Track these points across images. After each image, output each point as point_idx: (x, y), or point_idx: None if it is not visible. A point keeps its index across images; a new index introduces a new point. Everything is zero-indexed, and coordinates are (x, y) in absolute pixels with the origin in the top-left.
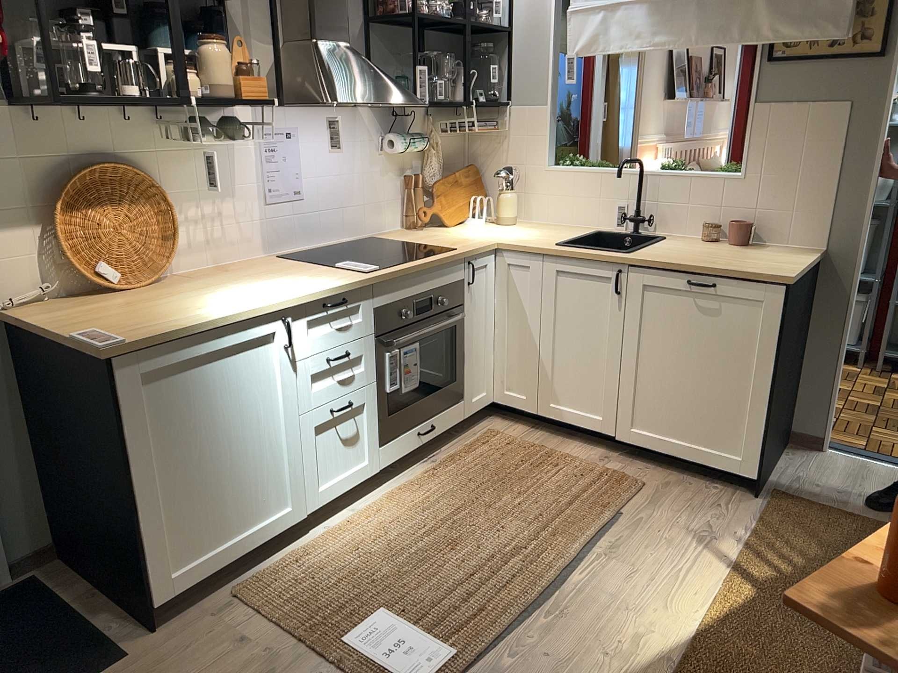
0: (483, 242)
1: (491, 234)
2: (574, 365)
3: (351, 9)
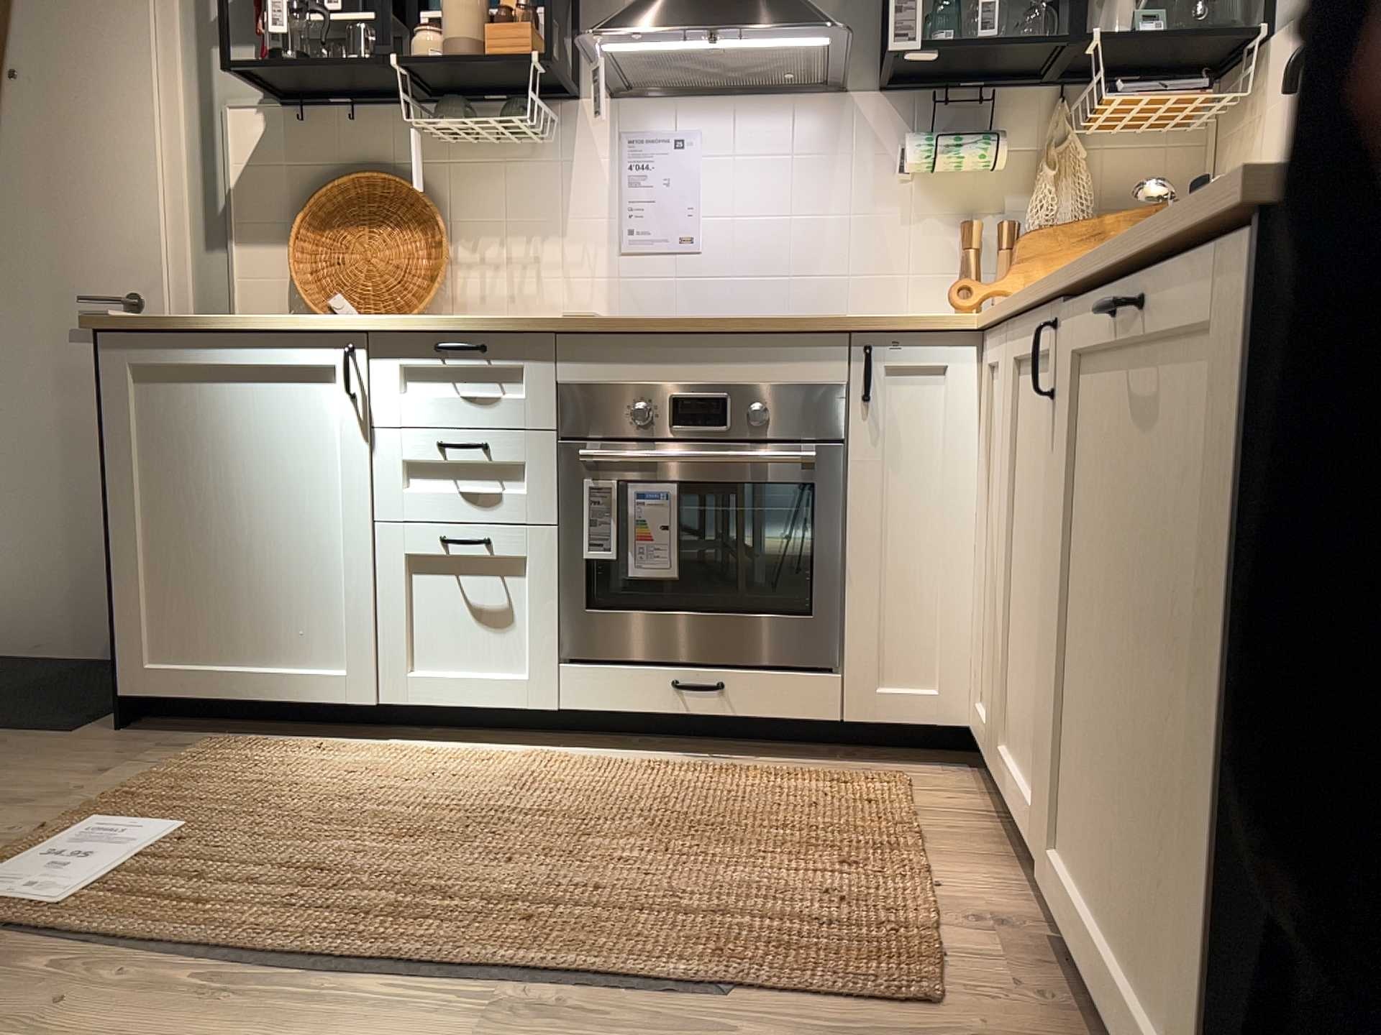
0: (950, 318)
1: None
2: (1029, 635)
3: None
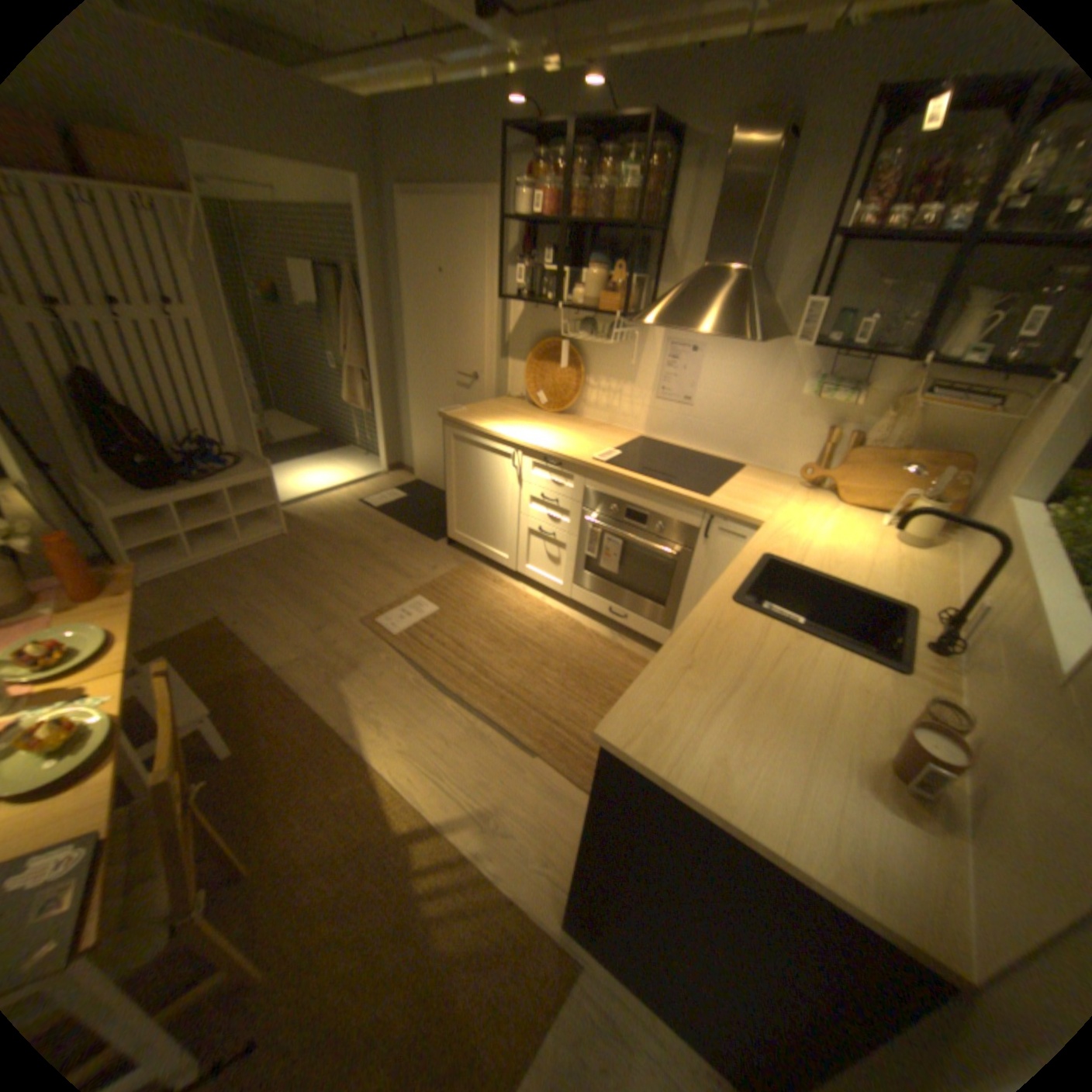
0: (756, 514)
1: (812, 523)
2: None
3: (826, 225)
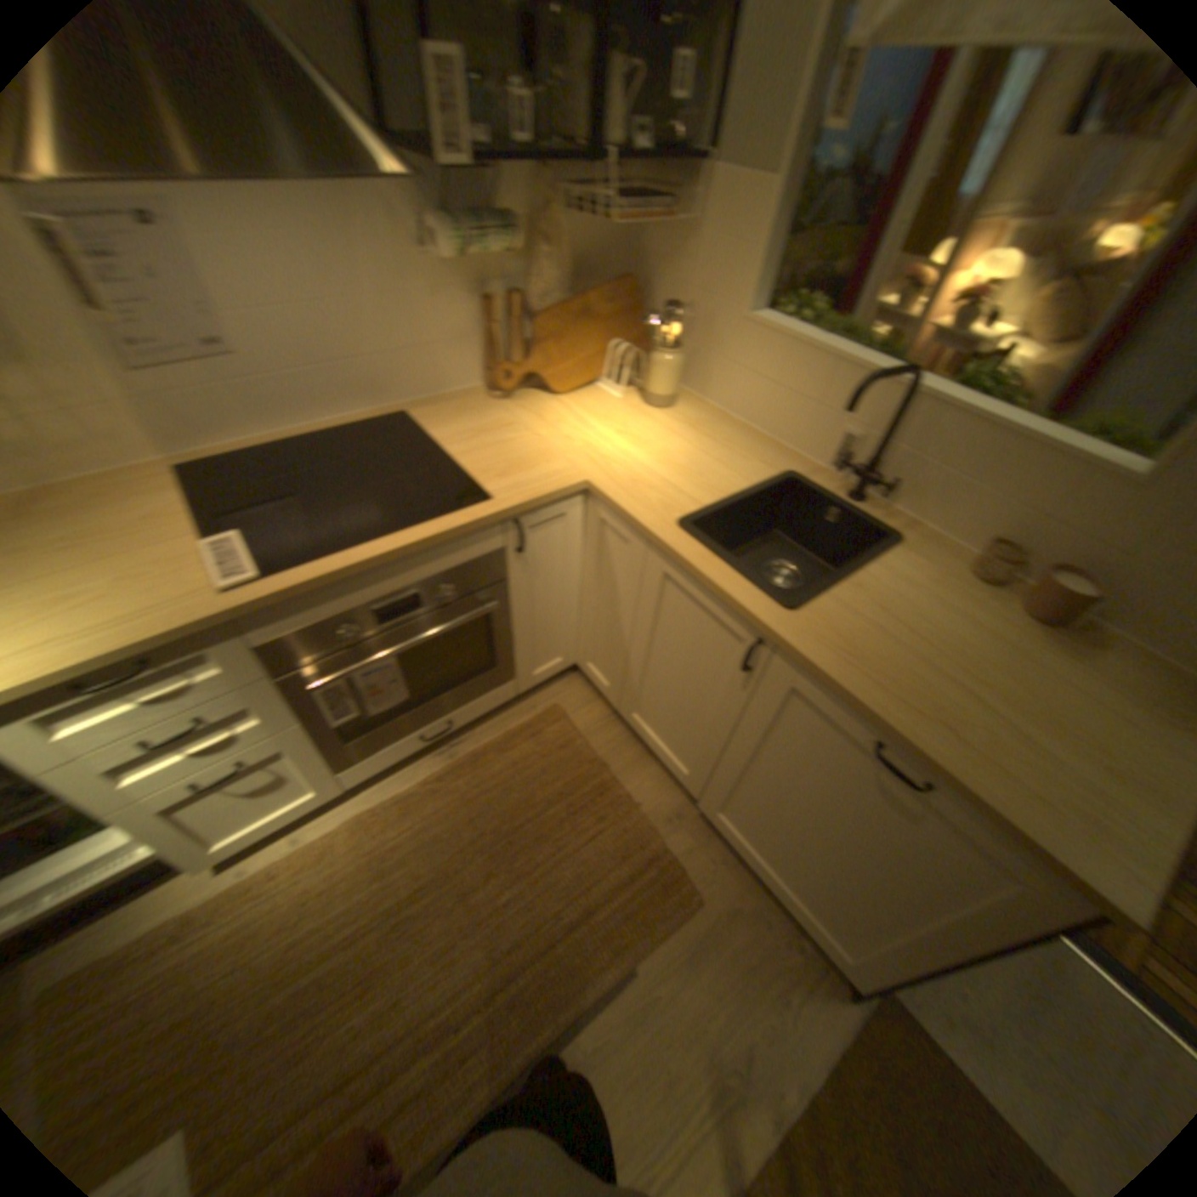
0: (562, 476)
1: (601, 444)
2: (665, 697)
3: None
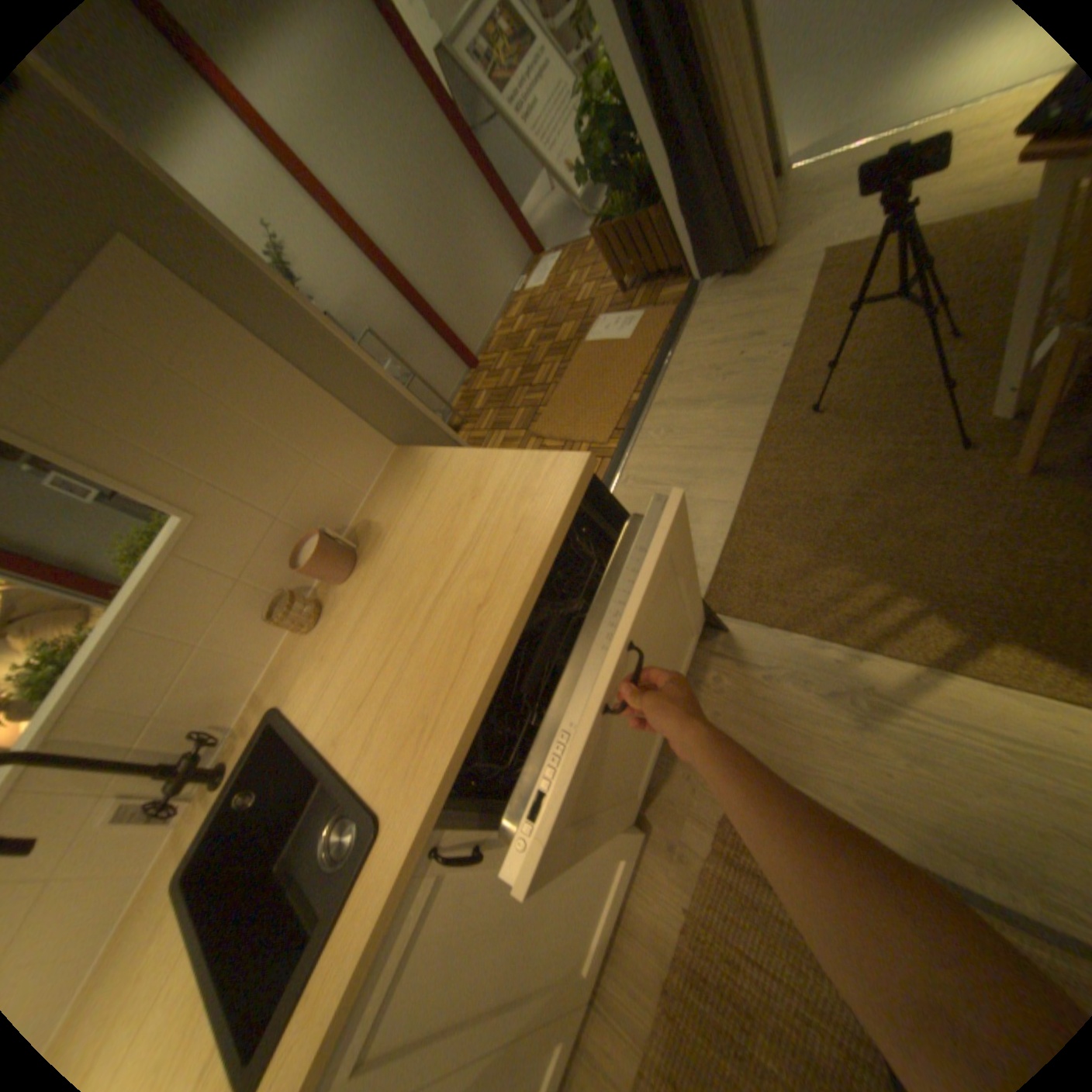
0: None
1: None
2: (545, 947)
3: None
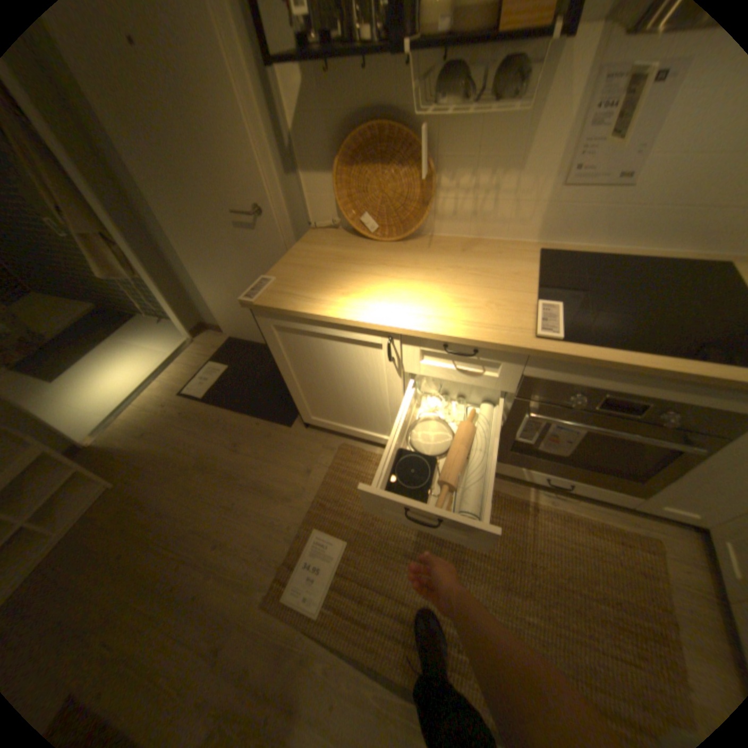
0: None
1: None
2: None
3: None
